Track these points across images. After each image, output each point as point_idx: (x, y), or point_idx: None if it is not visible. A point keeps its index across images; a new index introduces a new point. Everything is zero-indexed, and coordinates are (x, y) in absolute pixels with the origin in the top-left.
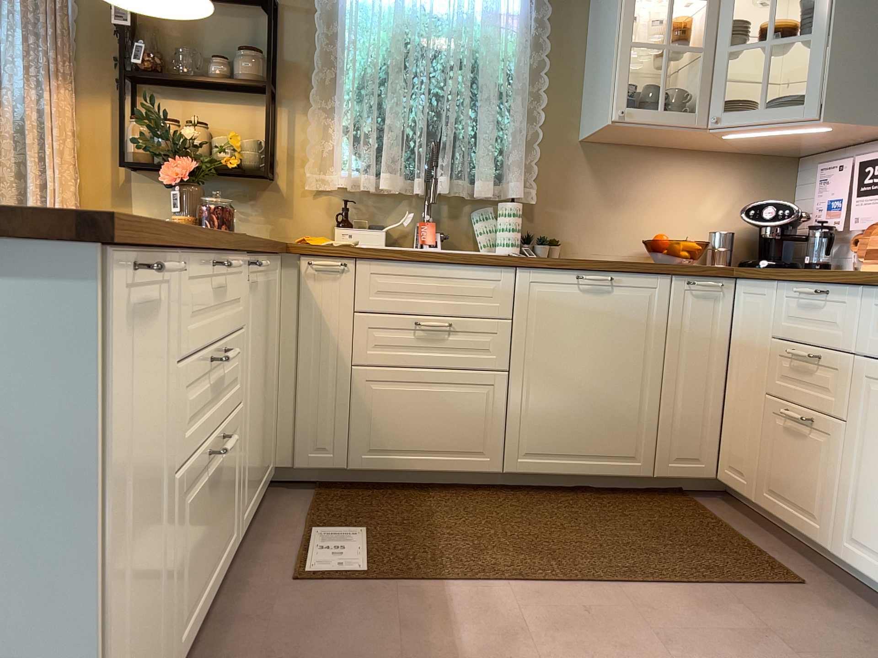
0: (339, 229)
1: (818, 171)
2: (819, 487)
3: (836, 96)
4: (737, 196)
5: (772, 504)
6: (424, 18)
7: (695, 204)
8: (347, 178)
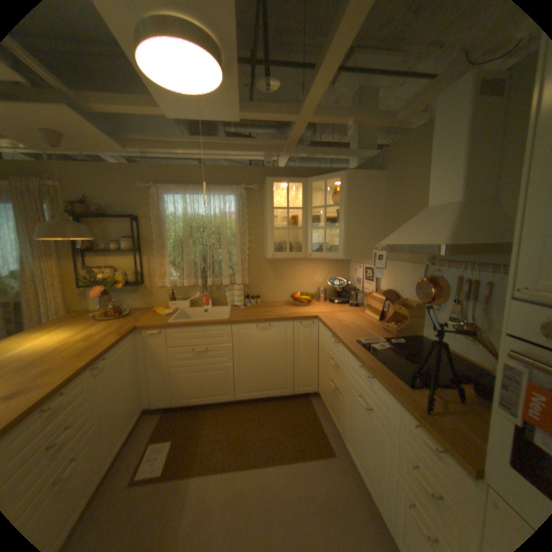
0: (170, 301)
1: (354, 265)
2: (340, 415)
3: (349, 250)
4: (327, 272)
5: (330, 412)
6: (195, 218)
7: (311, 276)
8: (171, 282)
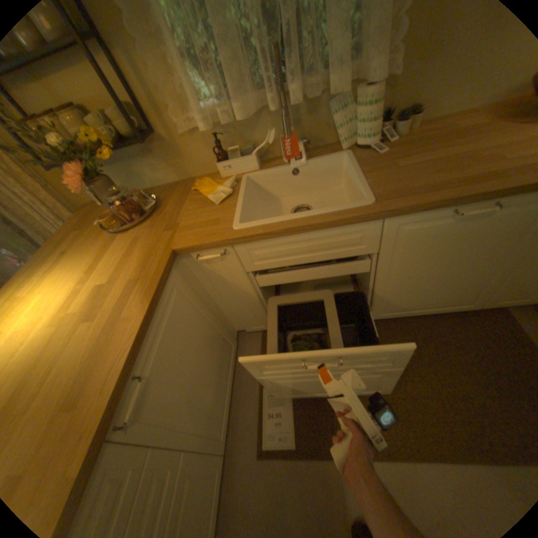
0: (218, 164)
1: None
2: None
3: None
4: None
5: None
6: None
7: None
8: (205, 117)
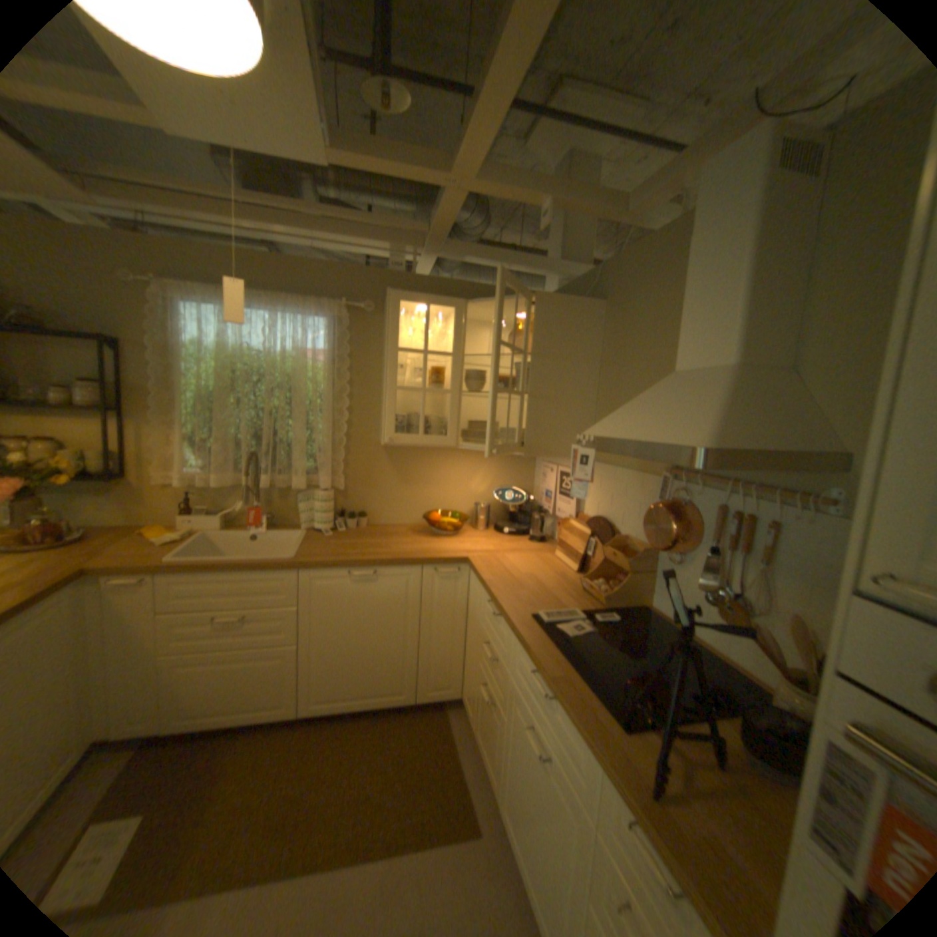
0: (179, 517)
1: (542, 466)
2: (496, 755)
3: (533, 439)
4: (495, 475)
5: (479, 744)
6: (243, 354)
7: (465, 482)
8: (184, 478)
